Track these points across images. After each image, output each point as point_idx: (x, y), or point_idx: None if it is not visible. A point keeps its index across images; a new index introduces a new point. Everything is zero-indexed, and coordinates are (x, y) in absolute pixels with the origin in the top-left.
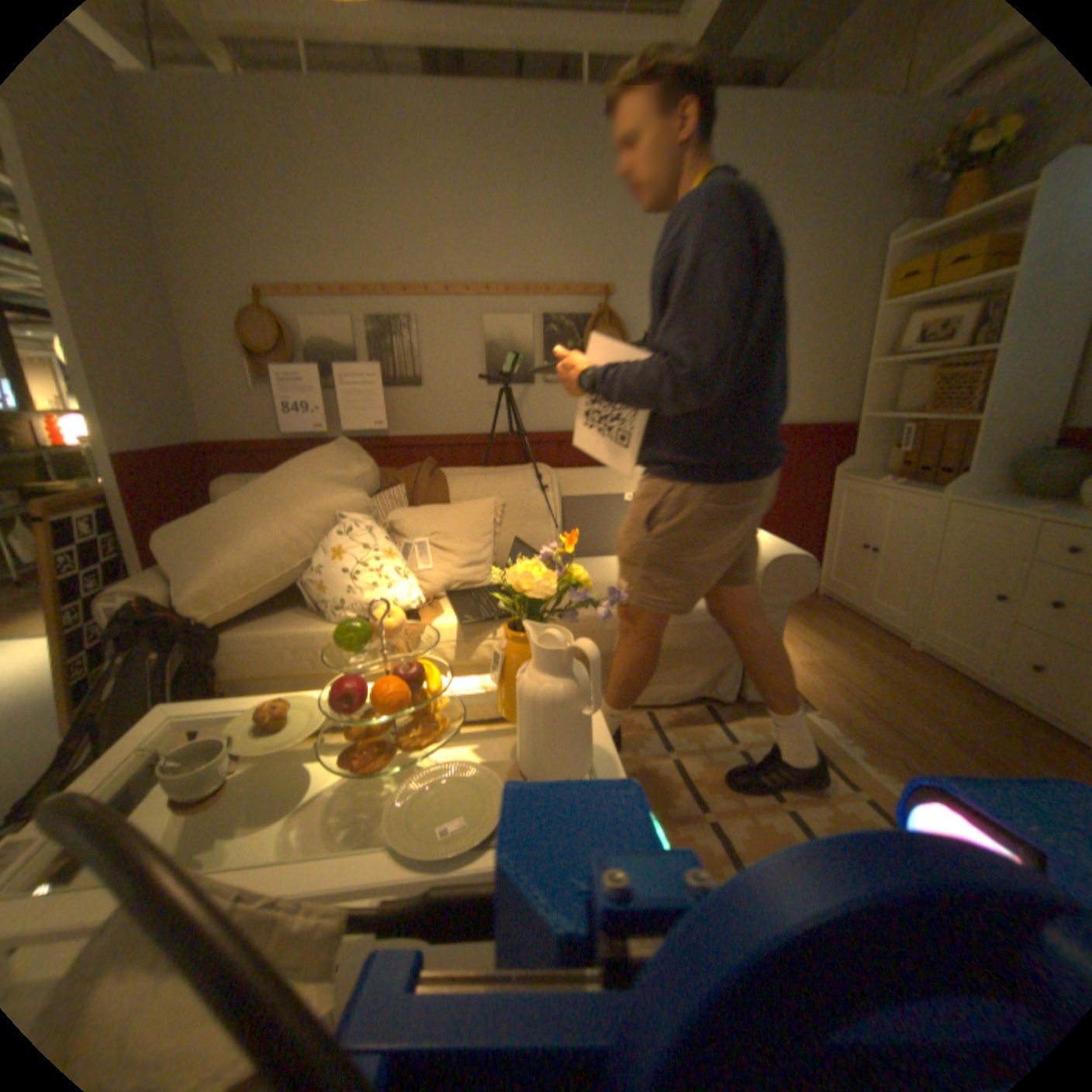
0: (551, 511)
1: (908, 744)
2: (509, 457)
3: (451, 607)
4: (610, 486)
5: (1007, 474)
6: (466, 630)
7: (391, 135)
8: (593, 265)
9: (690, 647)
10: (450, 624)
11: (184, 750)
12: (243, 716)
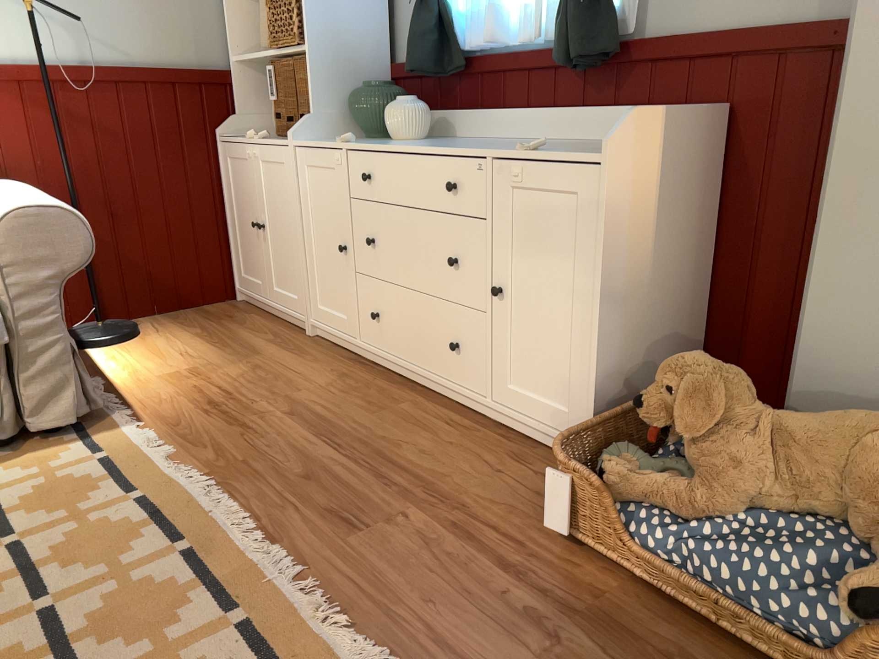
0: None
1: (235, 427)
2: None
3: None
4: None
5: (348, 118)
6: None
7: None
8: None
9: None
10: None
11: None
12: None
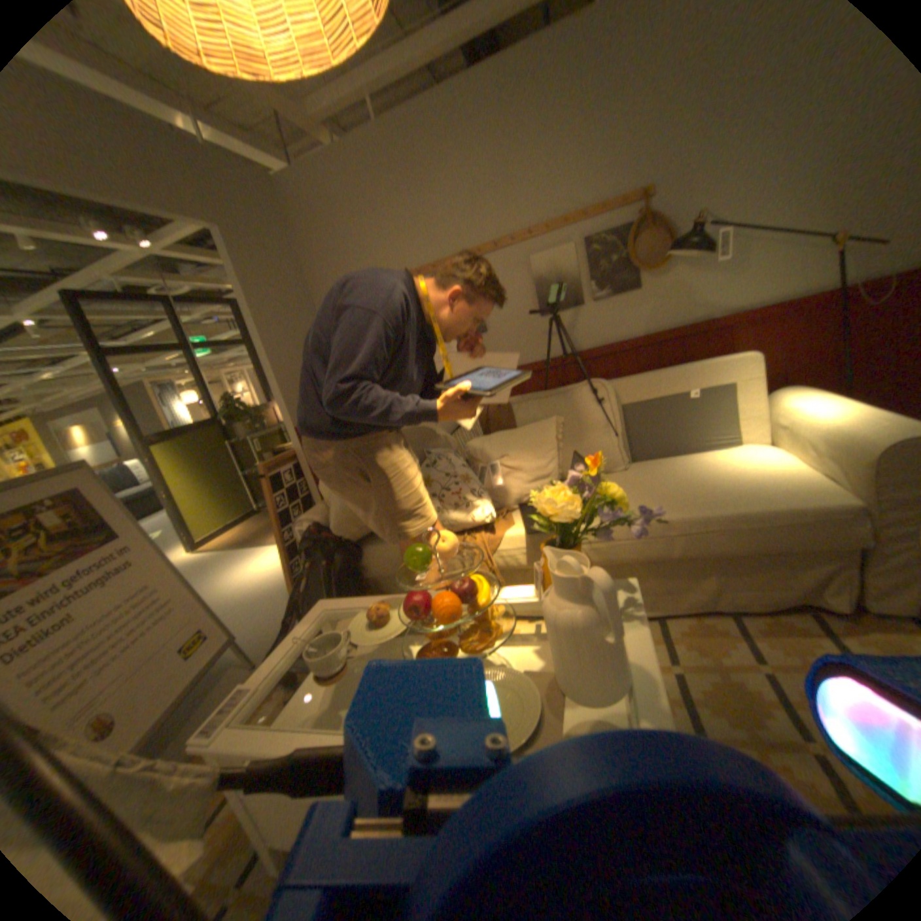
0: (611, 421)
1: None
2: (569, 375)
3: (520, 518)
4: (668, 388)
5: None
6: (533, 539)
7: (435, 136)
8: (629, 173)
9: (779, 551)
10: (519, 534)
11: (320, 639)
12: (363, 612)
